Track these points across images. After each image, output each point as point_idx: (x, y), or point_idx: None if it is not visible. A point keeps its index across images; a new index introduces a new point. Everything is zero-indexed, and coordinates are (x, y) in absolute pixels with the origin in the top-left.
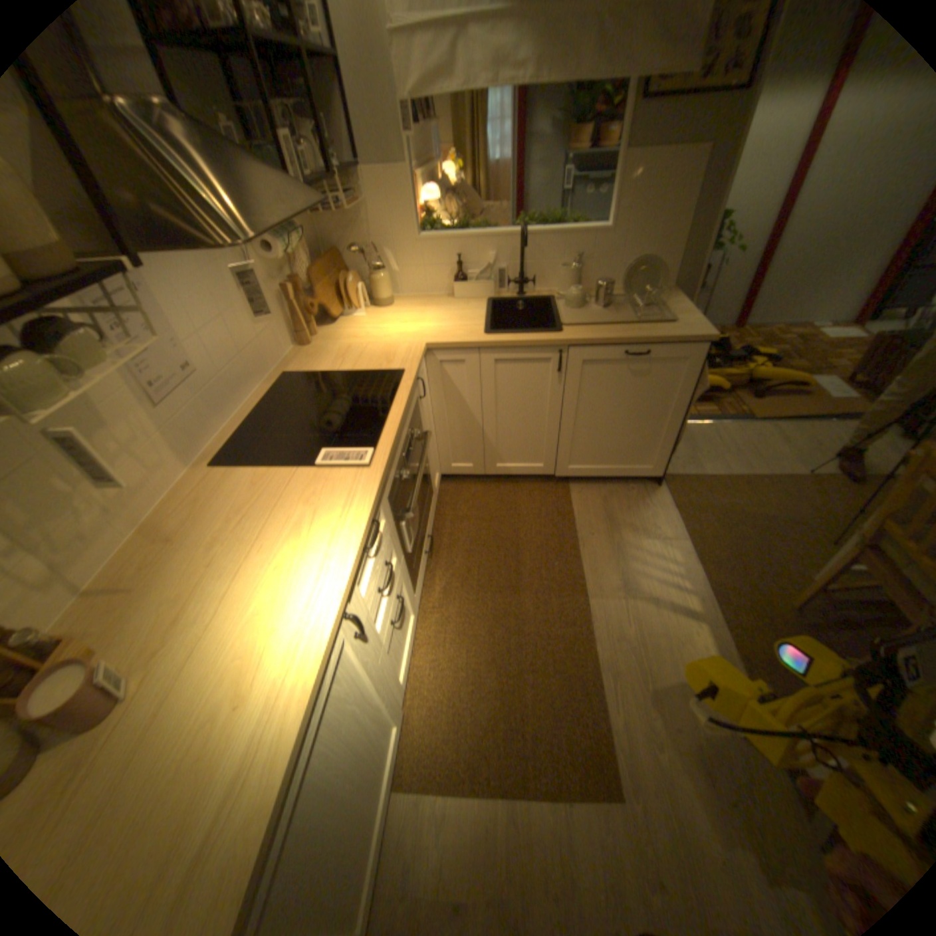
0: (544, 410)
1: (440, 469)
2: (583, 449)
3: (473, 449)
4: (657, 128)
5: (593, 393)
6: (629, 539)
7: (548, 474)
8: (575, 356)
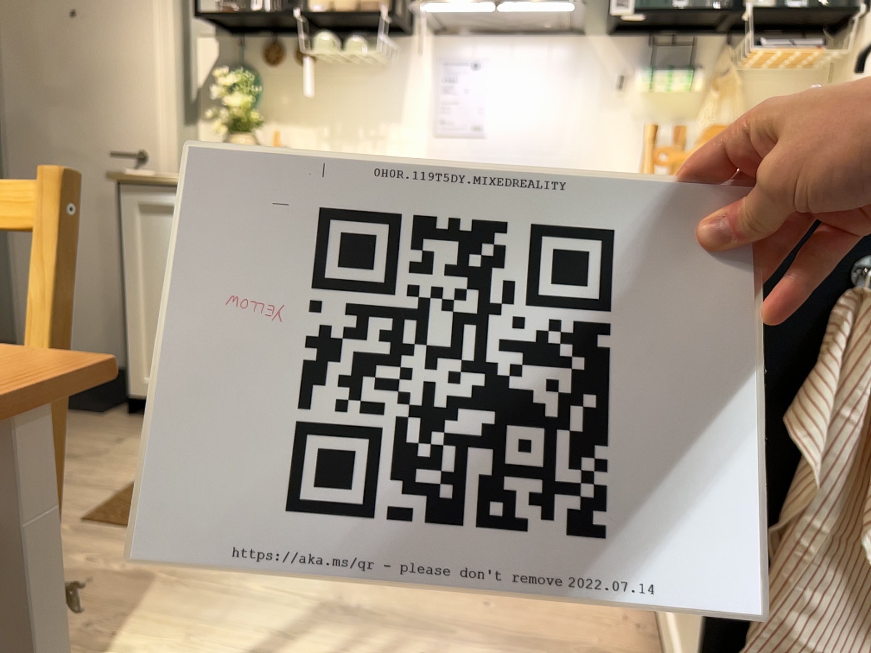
0: None
1: None
2: None
3: None
4: None
5: None
6: None
7: None
8: None
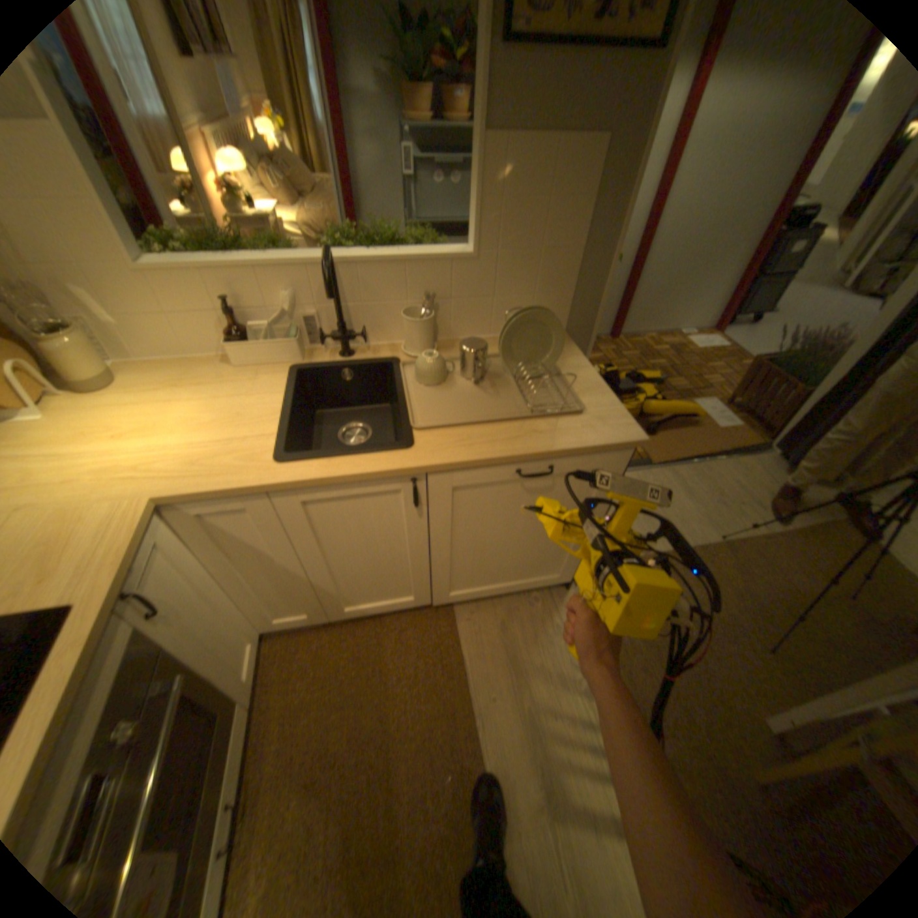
0: (405, 546)
1: (256, 629)
2: (469, 574)
3: (303, 602)
4: (533, 96)
5: (476, 518)
6: (544, 698)
7: (424, 605)
8: (442, 484)
